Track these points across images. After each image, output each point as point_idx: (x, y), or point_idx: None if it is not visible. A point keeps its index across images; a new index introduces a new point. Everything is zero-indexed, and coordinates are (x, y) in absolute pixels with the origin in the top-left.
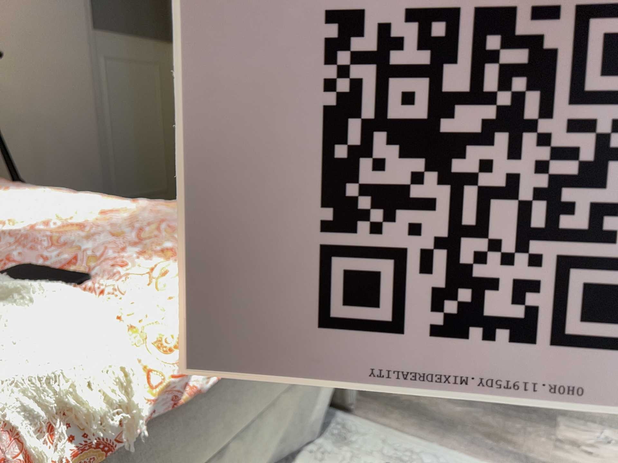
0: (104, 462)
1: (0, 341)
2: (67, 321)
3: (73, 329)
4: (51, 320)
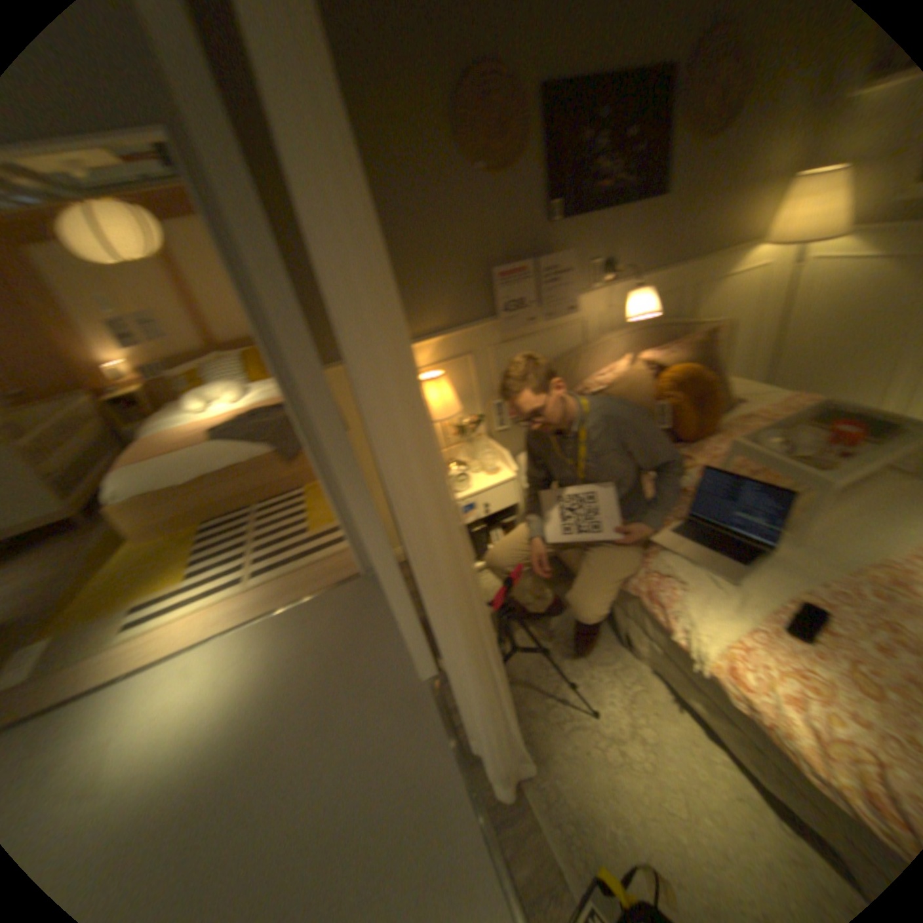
0: (705, 667)
1: (738, 617)
2: (761, 639)
3: (744, 638)
4: (754, 631)
